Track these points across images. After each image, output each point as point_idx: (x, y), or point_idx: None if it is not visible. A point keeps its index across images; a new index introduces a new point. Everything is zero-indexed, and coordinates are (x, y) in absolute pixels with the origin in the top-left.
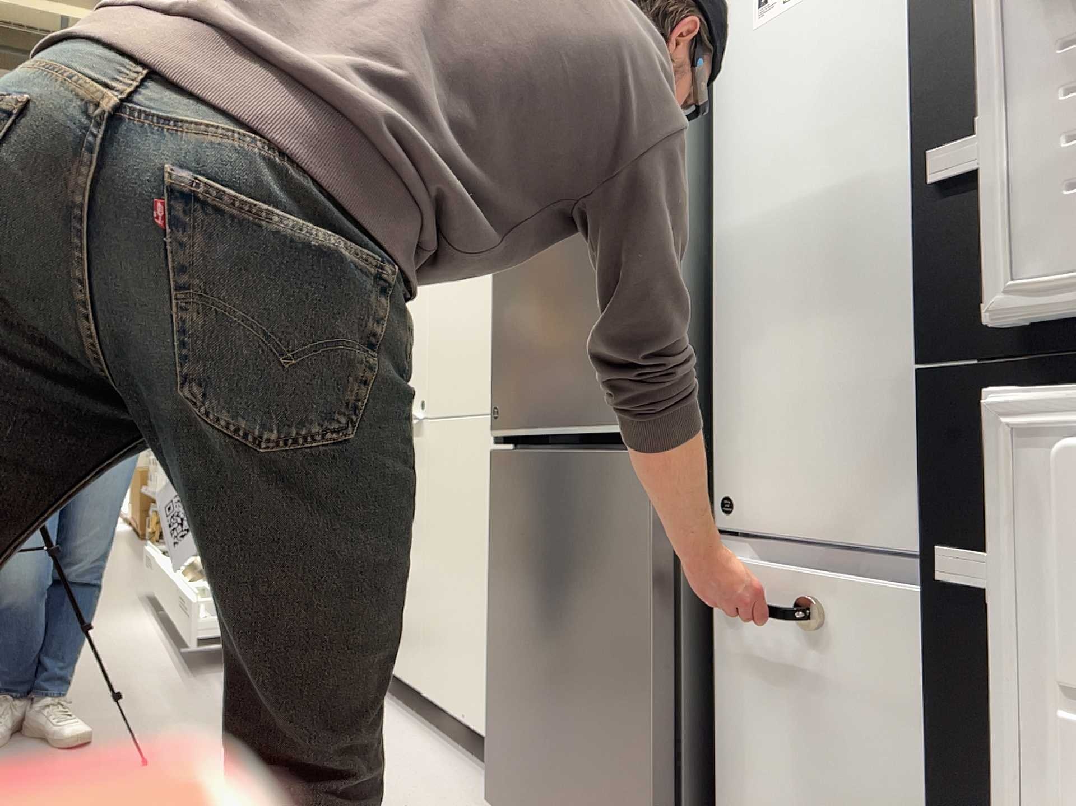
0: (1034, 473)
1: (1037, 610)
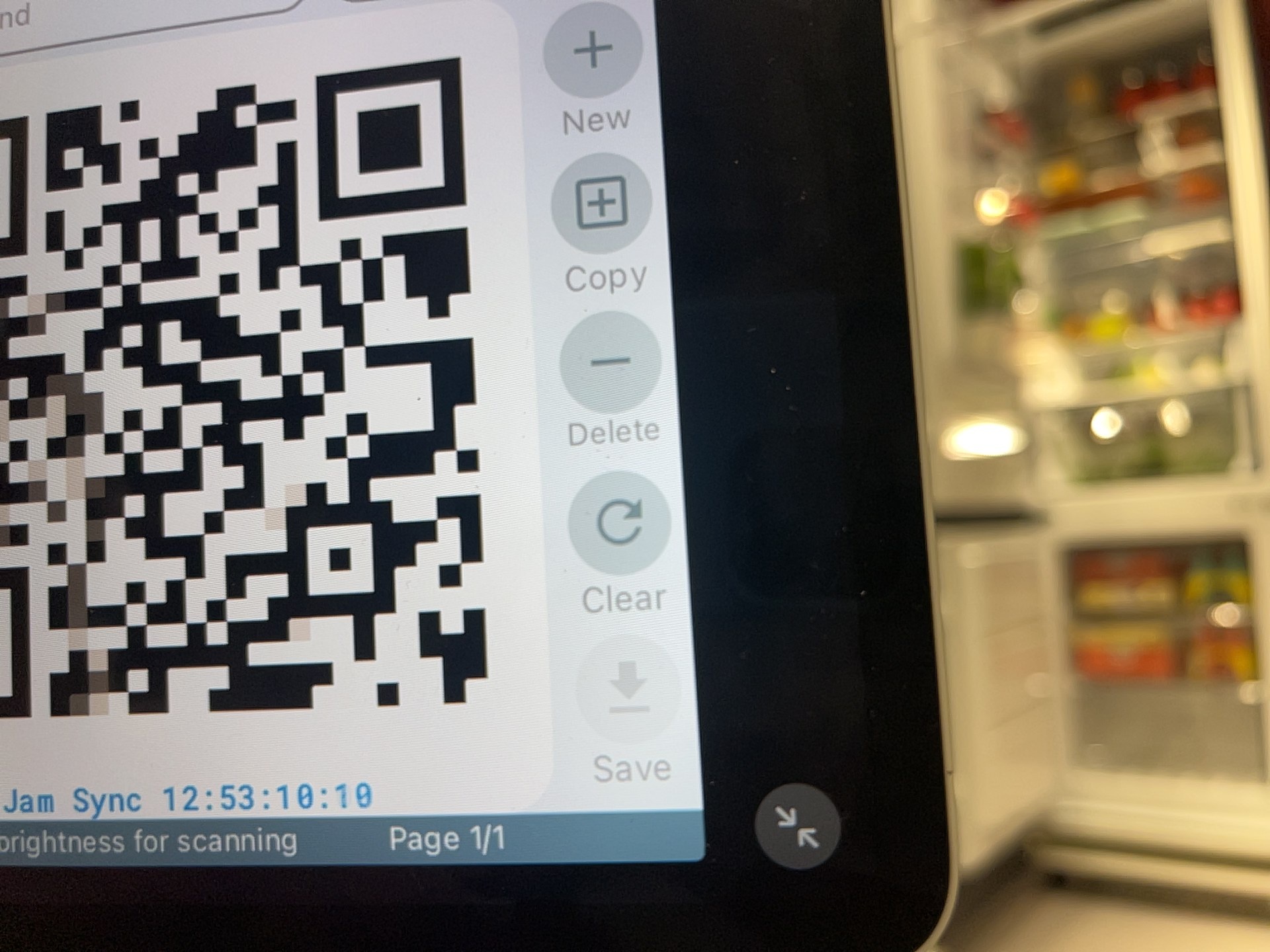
0: (951, 561)
1: (955, 613)
